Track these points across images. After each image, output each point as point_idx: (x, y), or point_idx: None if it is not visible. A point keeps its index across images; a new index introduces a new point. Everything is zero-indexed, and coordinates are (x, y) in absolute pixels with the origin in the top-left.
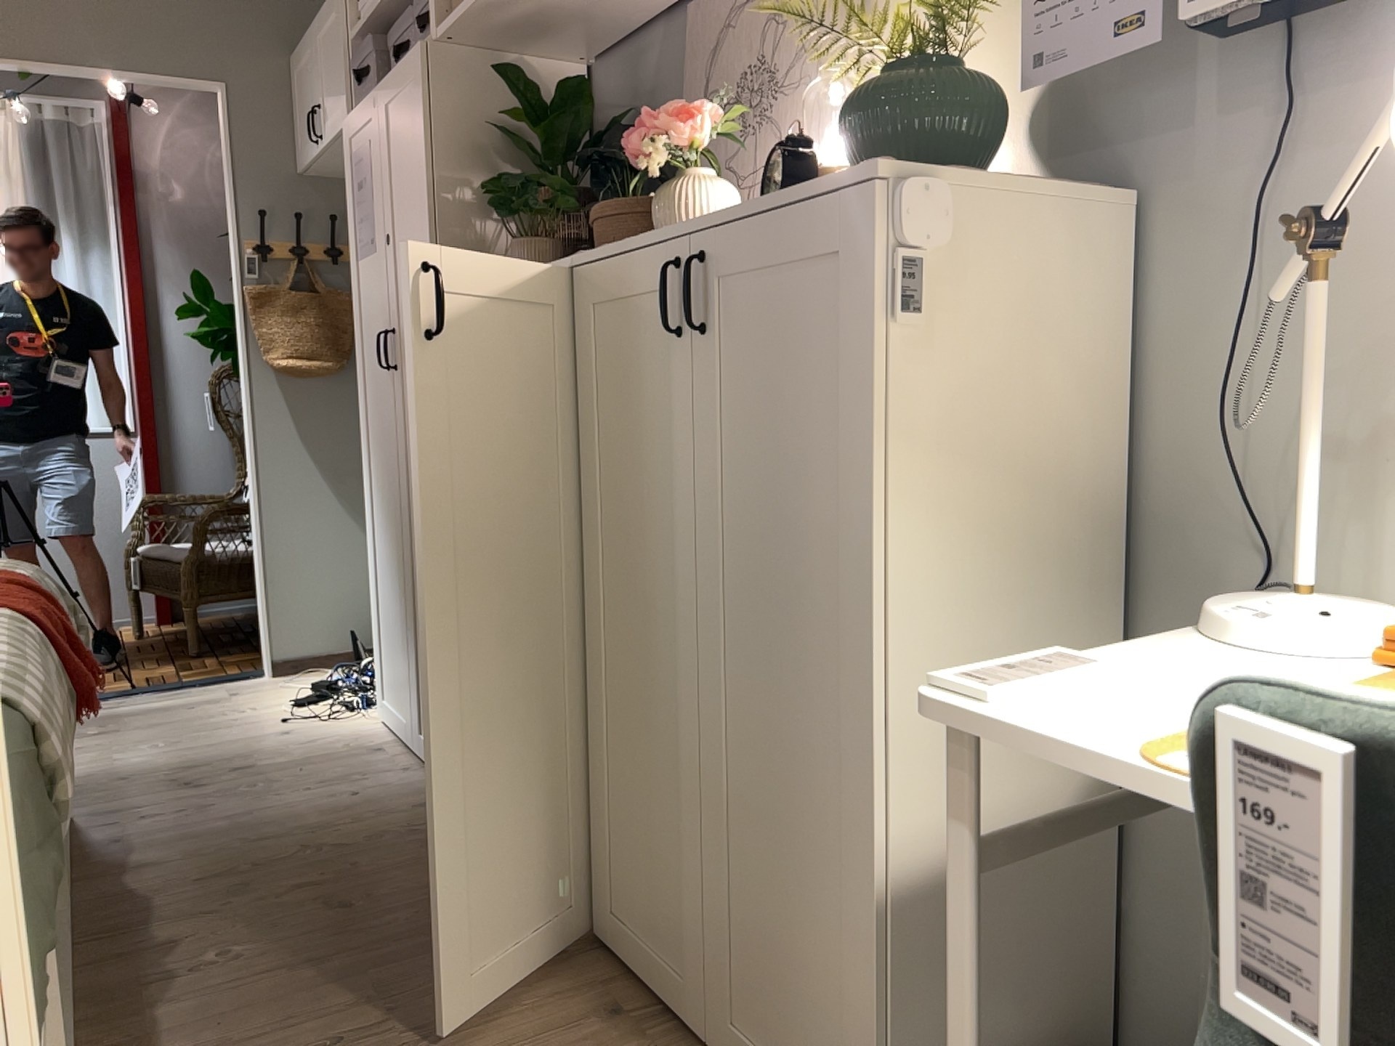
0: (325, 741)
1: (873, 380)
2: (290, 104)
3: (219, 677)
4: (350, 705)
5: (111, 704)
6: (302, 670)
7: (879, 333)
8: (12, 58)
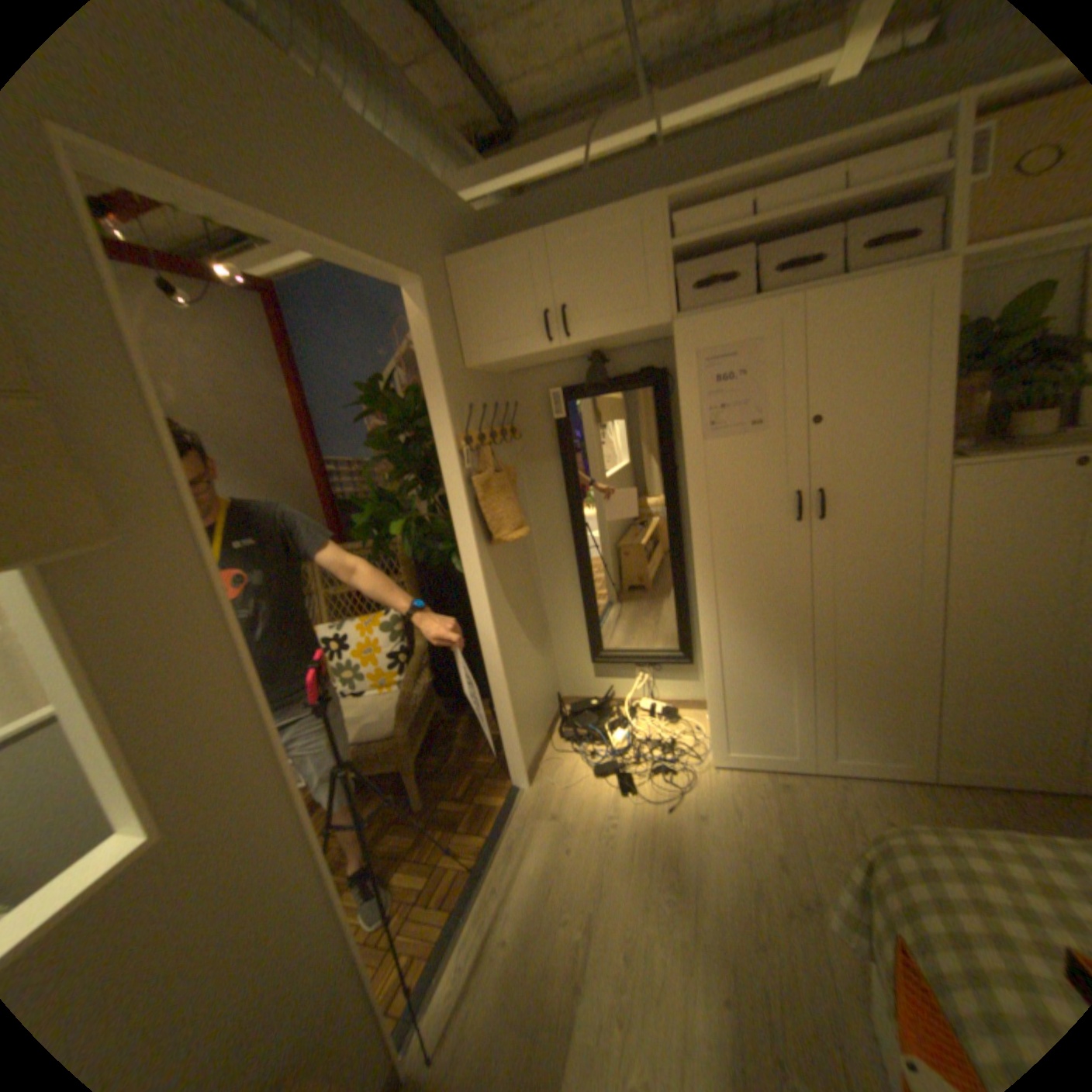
0: (739, 805)
1: None
2: (452, 306)
3: (502, 814)
4: (657, 772)
5: (491, 902)
6: (538, 769)
7: None
8: (270, 220)
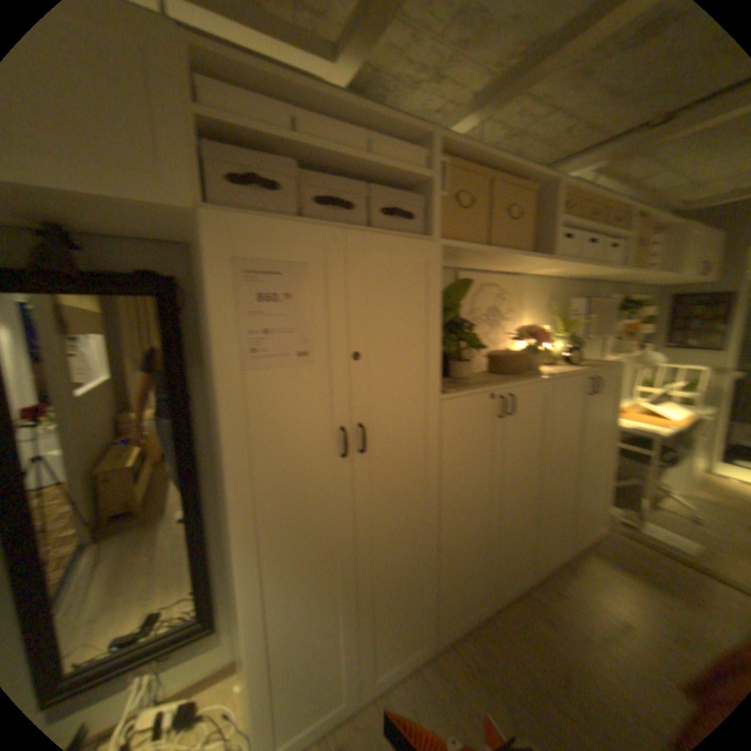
0: None
1: (622, 398)
2: None
3: None
4: None
5: None
6: None
7: (623, 390)
8: None
